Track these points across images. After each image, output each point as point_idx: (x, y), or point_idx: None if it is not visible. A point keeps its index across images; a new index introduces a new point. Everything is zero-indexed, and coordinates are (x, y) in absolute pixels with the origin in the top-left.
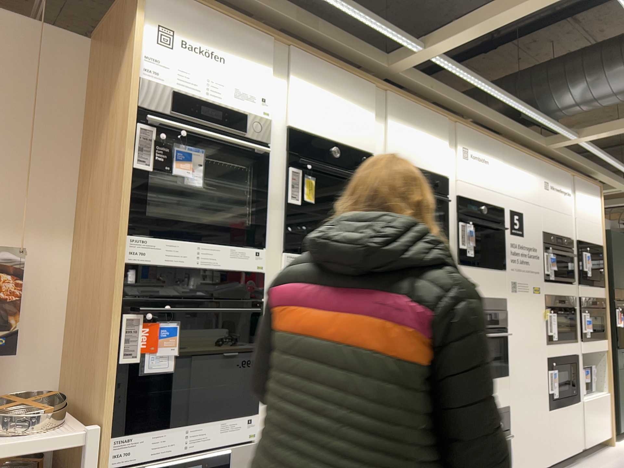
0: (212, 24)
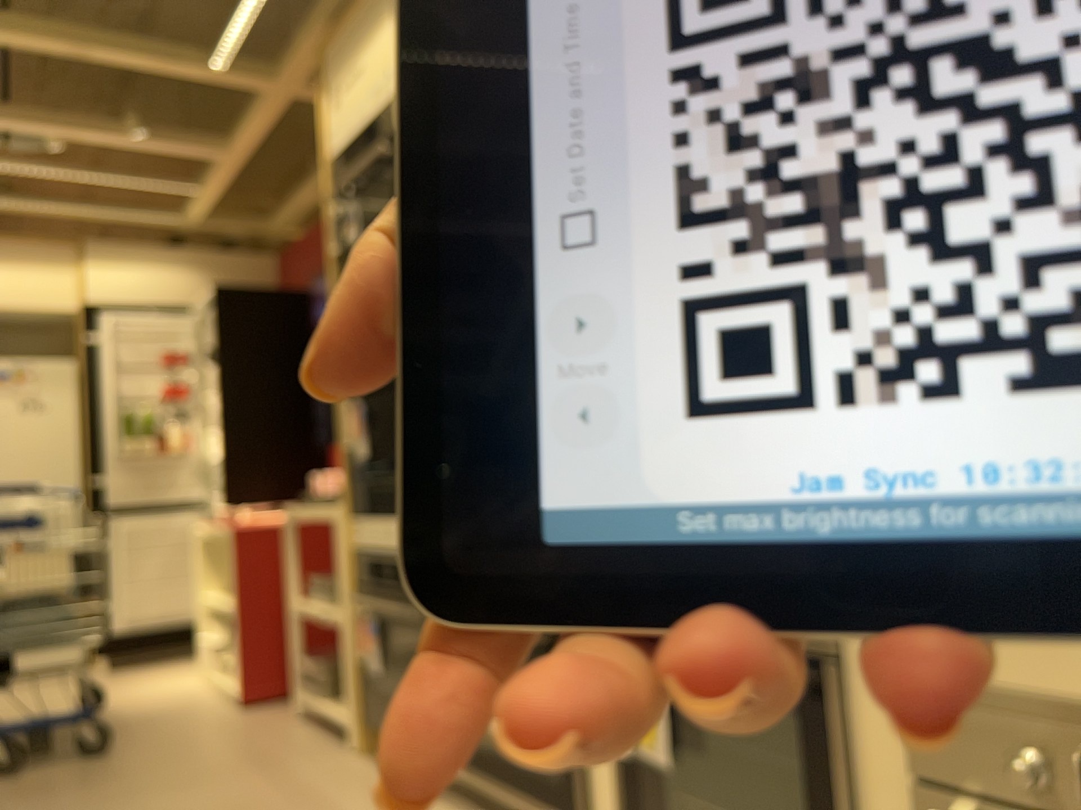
0: (347, 33)
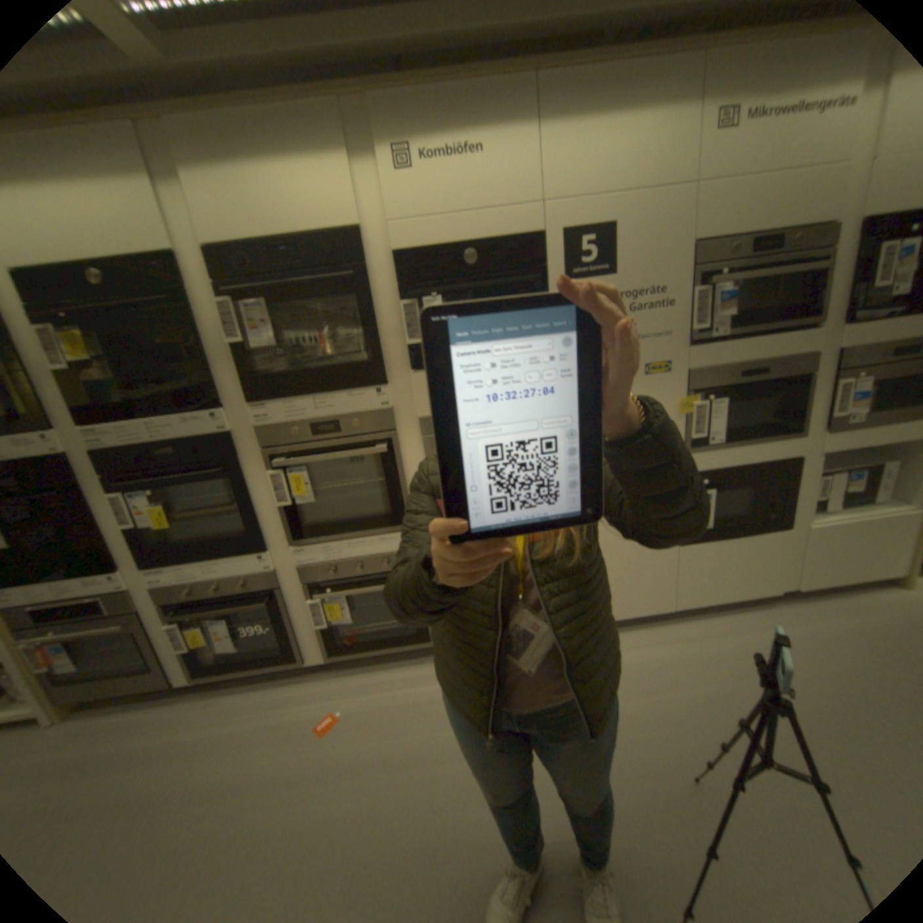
0: None
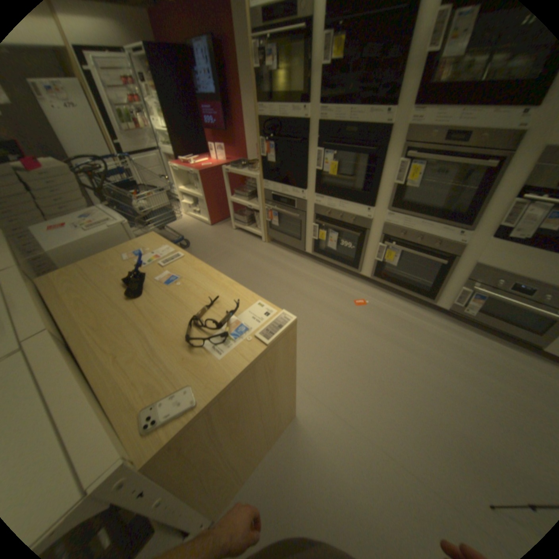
0: None
